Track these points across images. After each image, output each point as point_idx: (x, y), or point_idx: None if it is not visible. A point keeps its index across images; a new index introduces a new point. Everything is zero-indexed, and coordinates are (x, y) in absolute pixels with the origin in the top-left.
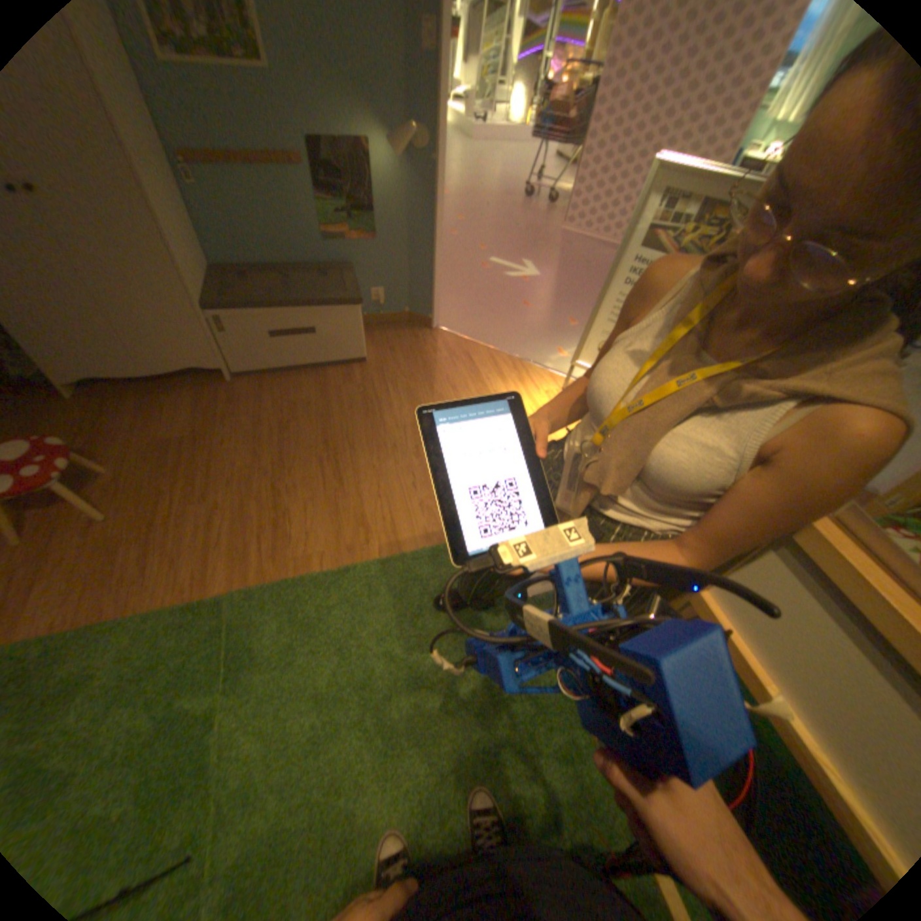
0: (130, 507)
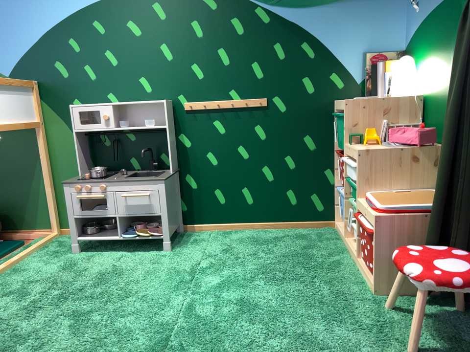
0: None
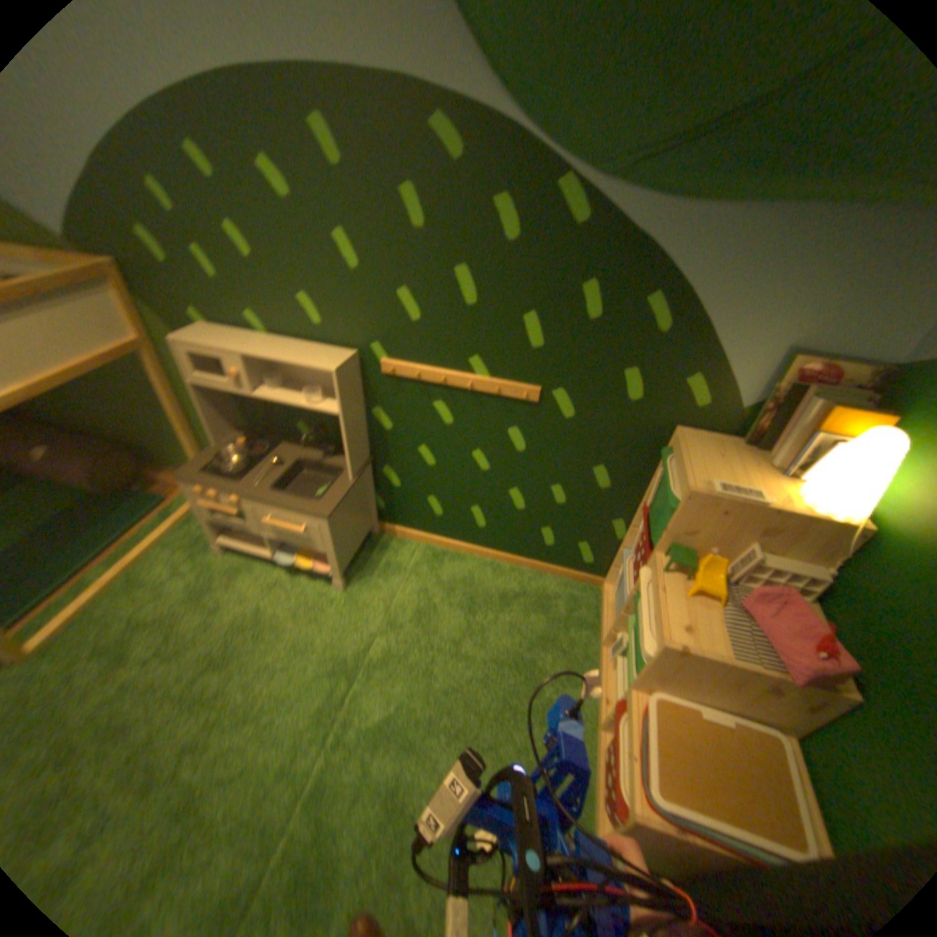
0: None
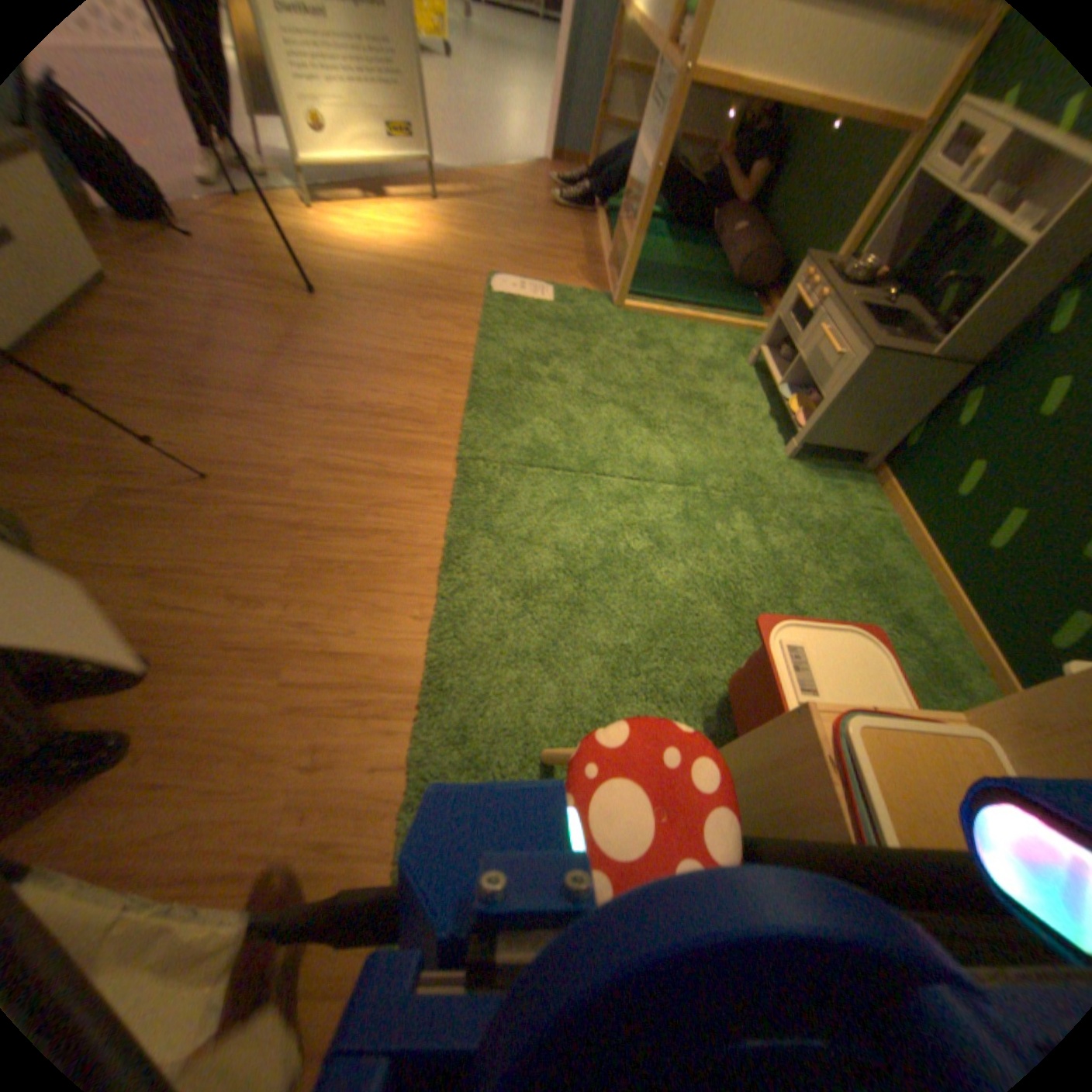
0: (239, 551)
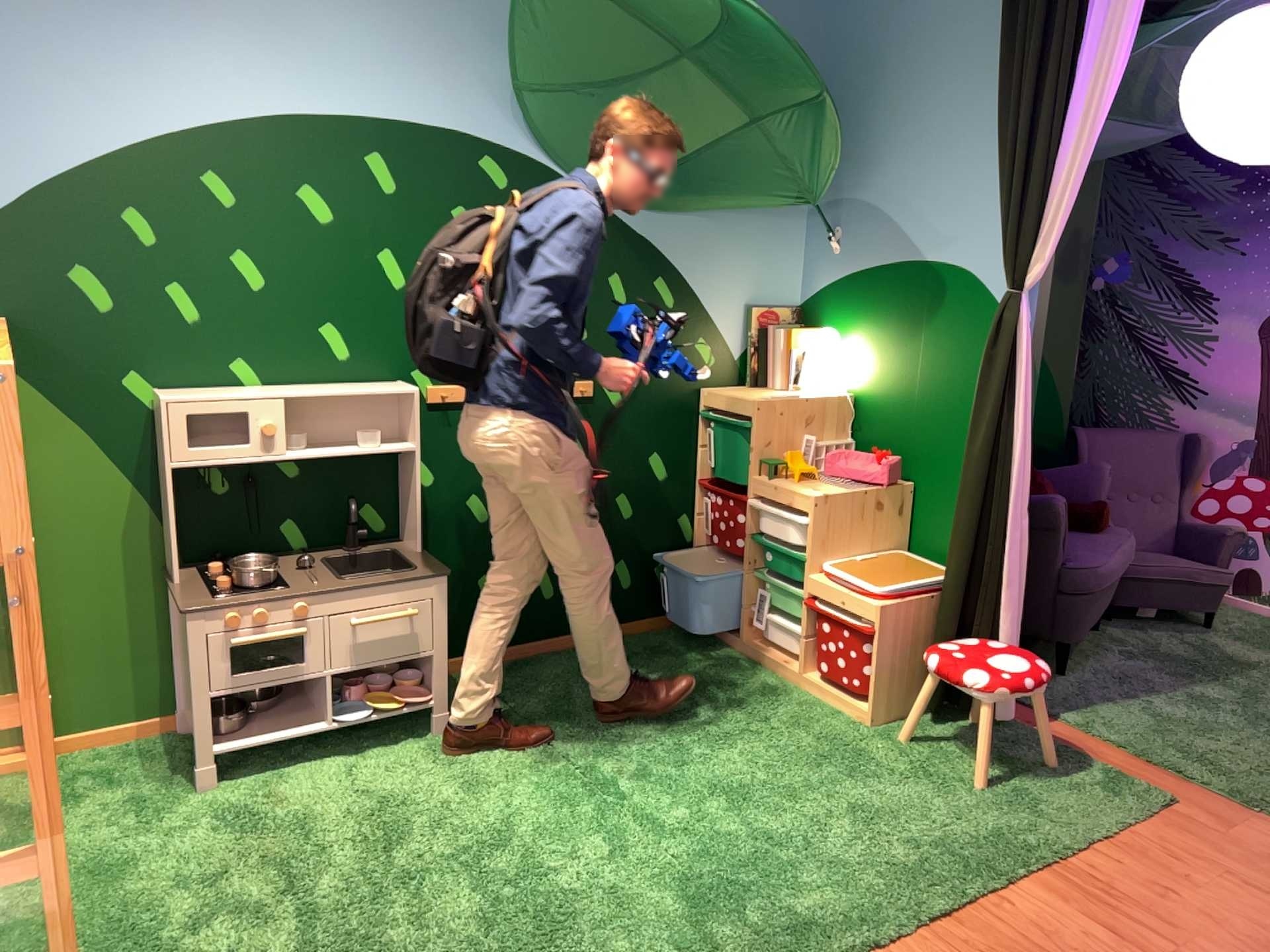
0: None
